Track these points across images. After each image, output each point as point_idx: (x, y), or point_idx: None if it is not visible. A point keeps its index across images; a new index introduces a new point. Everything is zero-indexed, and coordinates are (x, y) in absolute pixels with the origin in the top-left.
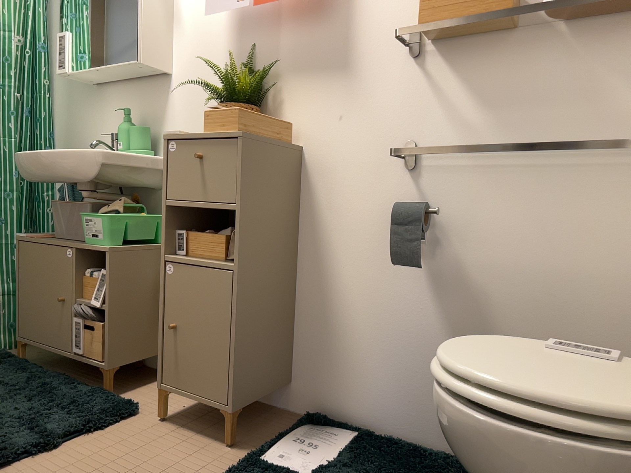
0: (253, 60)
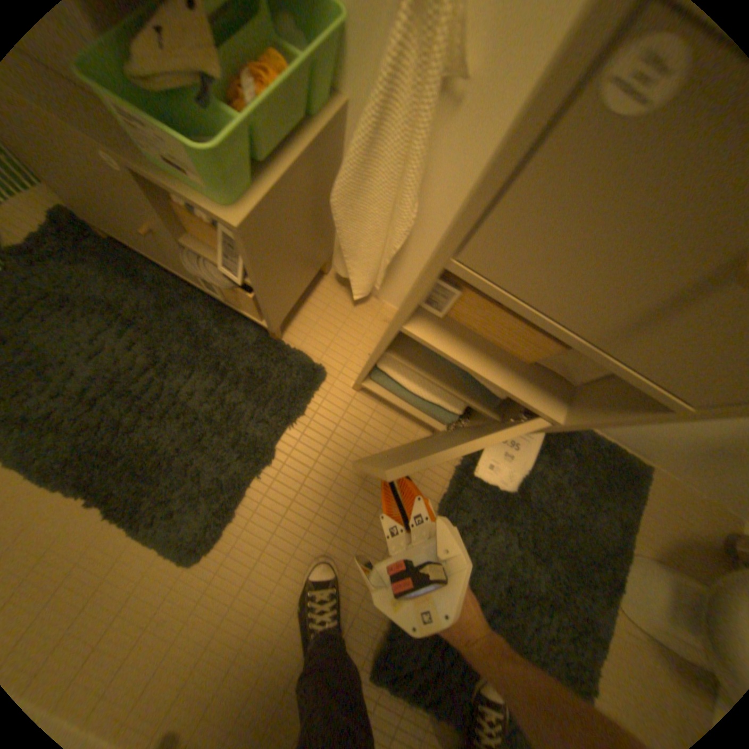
0: None
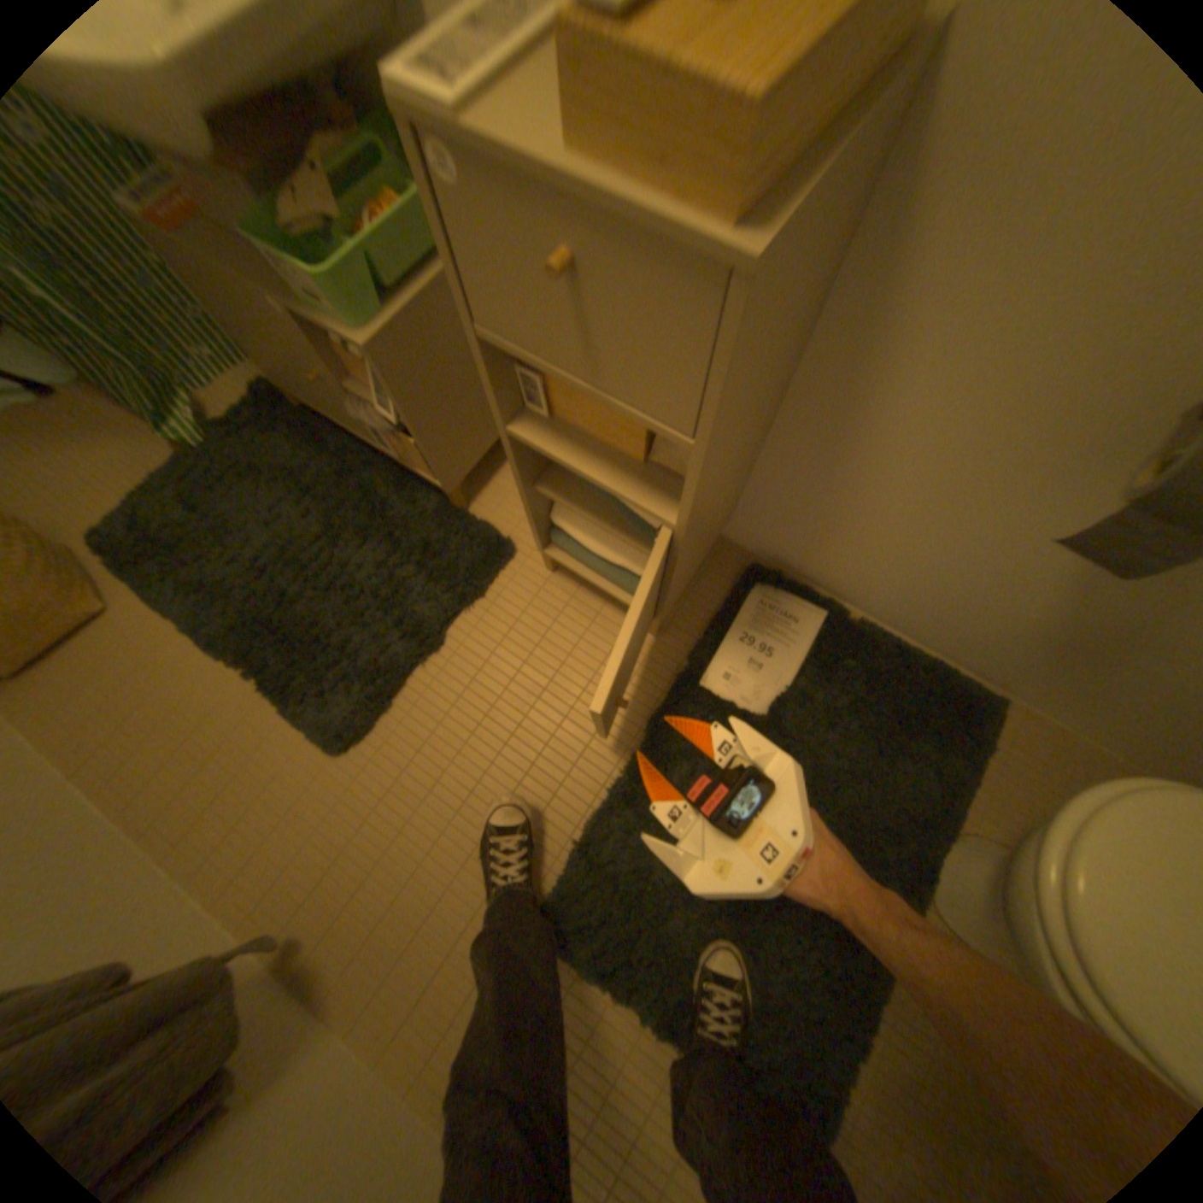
0: None
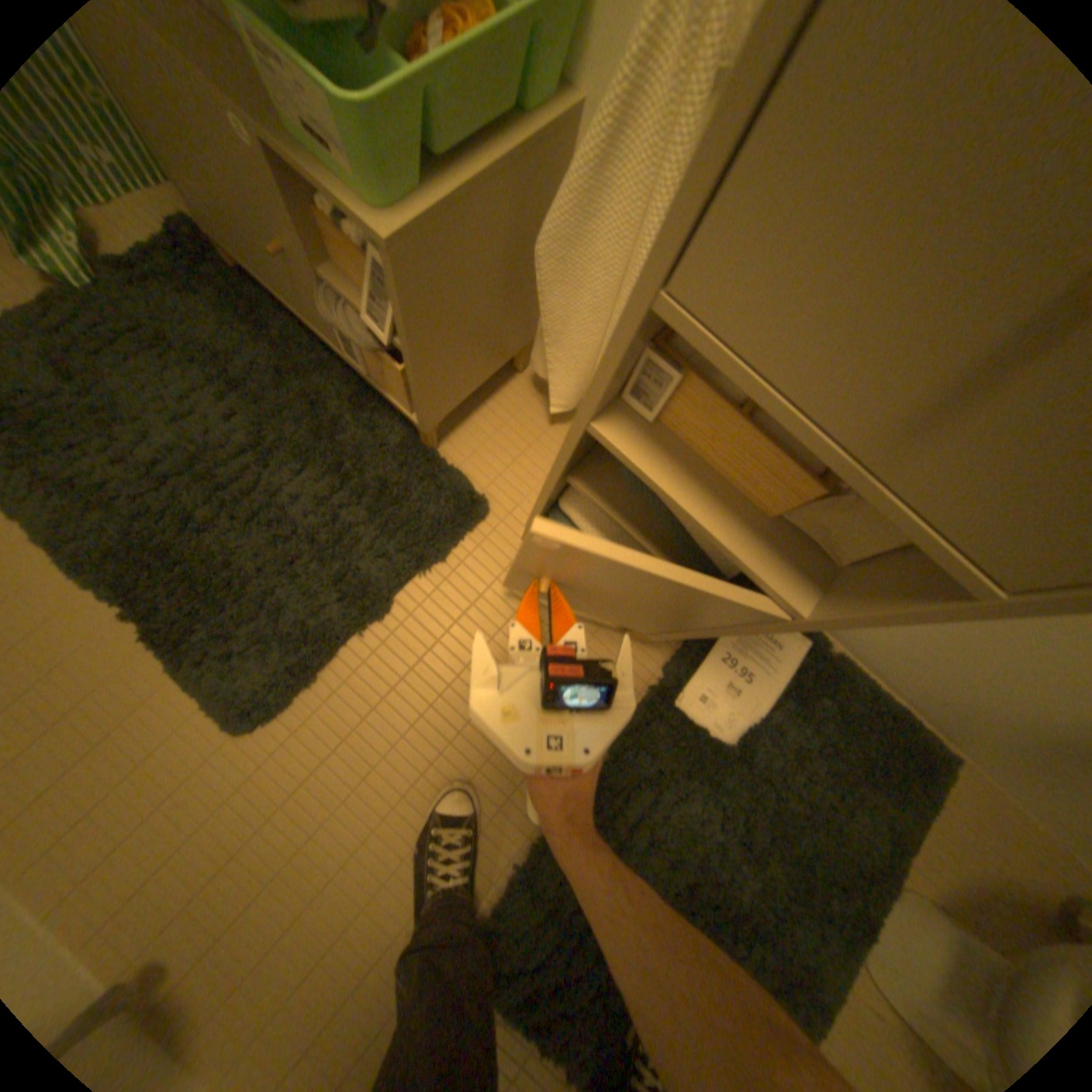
0: None
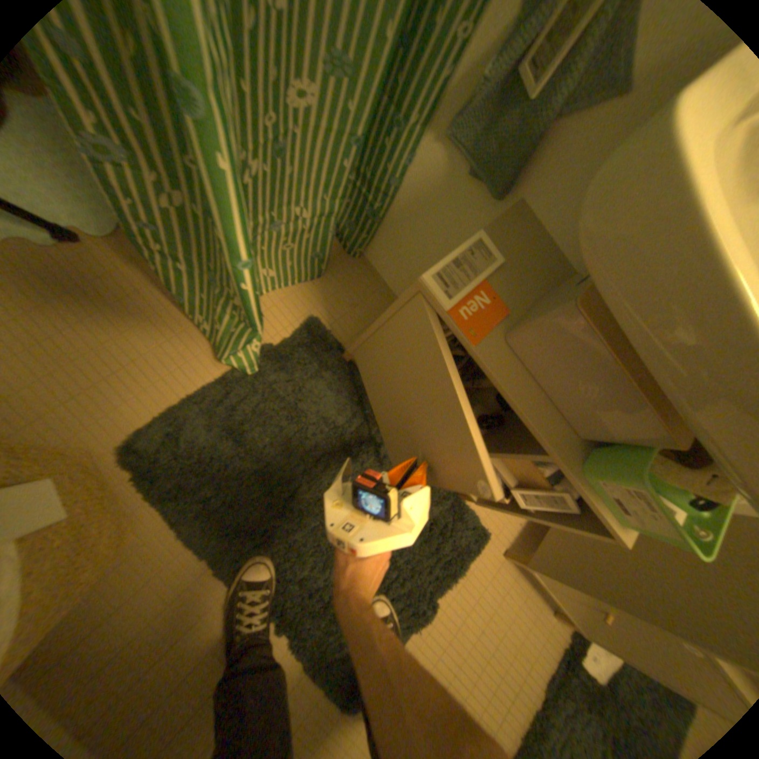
0: None
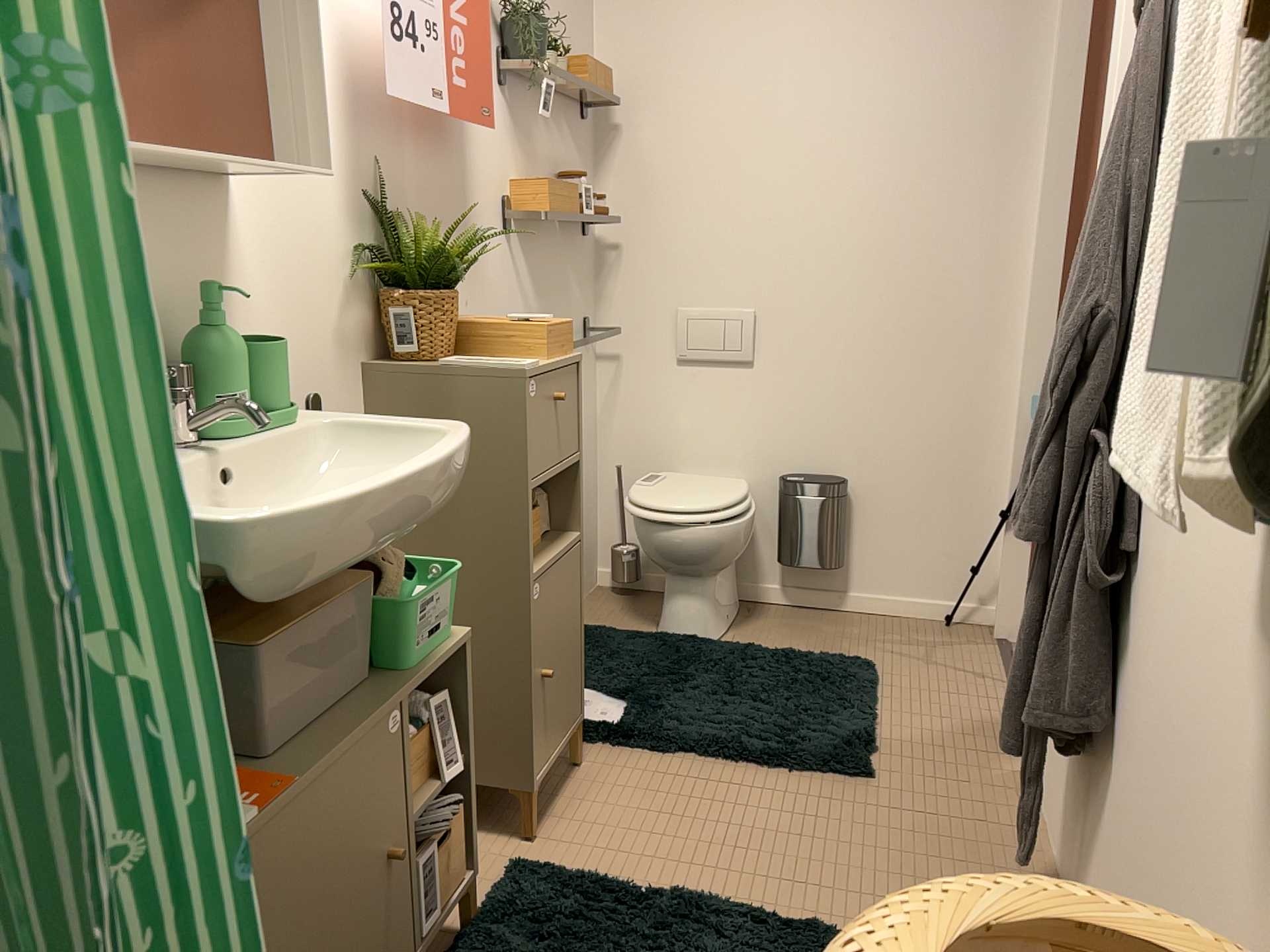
0: (385, 197)
